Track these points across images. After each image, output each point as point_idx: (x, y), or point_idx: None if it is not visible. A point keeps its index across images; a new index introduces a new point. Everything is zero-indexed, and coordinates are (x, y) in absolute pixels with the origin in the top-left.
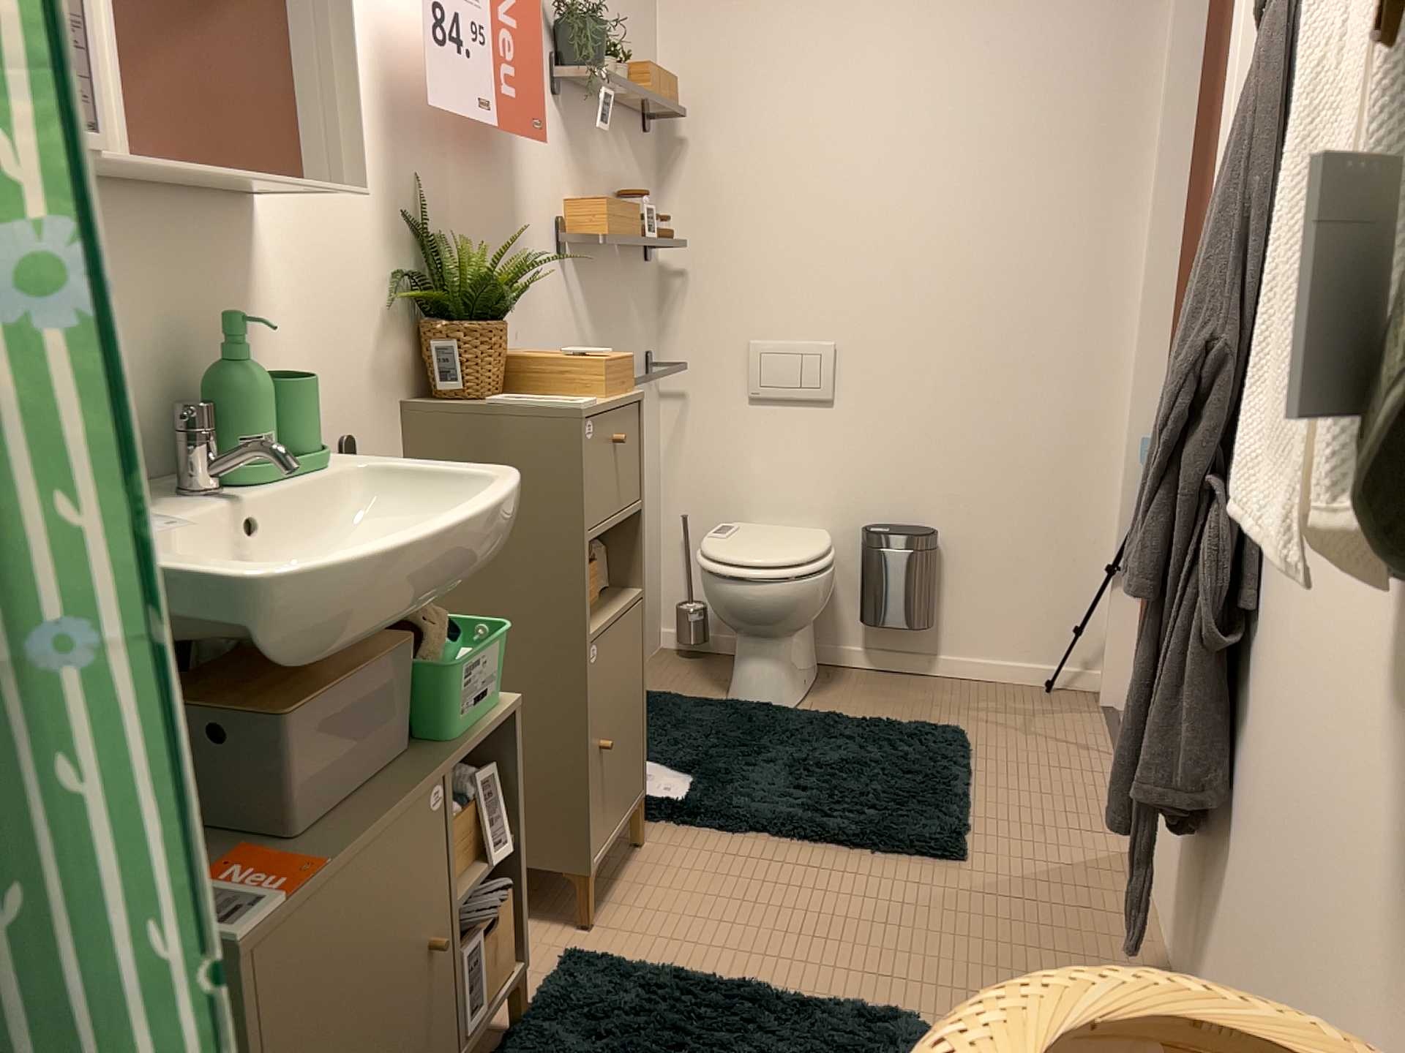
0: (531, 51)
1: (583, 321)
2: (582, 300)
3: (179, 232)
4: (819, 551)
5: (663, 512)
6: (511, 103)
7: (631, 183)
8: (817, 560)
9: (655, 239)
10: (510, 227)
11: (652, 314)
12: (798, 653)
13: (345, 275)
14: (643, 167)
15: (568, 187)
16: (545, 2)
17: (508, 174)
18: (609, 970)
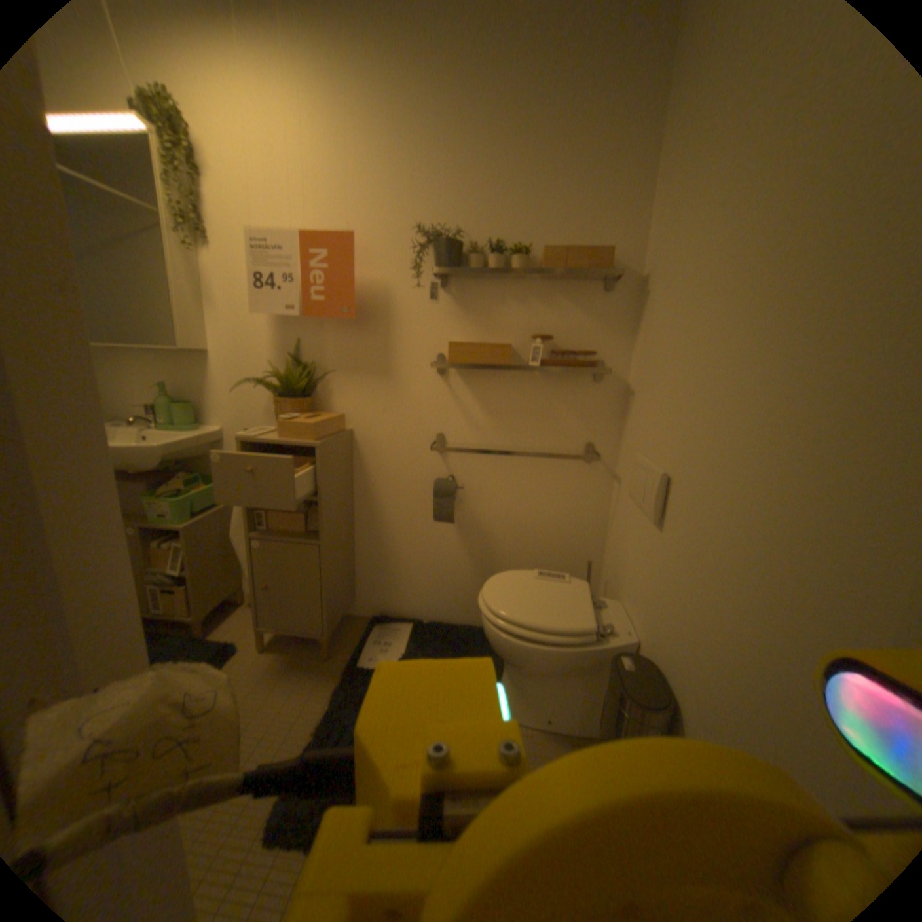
0: (340, 271)
1: (470, 409)
2: (471, 397)
3: (177, 359)
4: (532, 624)
5: (607, 555)
6: (319, 299)
7: (572, 323)
8: (519, 626)
9: (539, 363)
10: (381, 356)
11: (604, 416)
12: (542, 692)
13: (249, 374)
14: (603, 310)
15: (455, 333)
16: (425, 233)
17: (381, 330)
18: (212, 655)
